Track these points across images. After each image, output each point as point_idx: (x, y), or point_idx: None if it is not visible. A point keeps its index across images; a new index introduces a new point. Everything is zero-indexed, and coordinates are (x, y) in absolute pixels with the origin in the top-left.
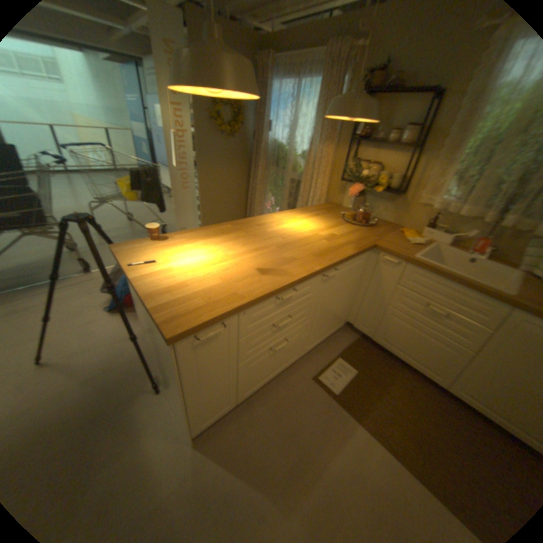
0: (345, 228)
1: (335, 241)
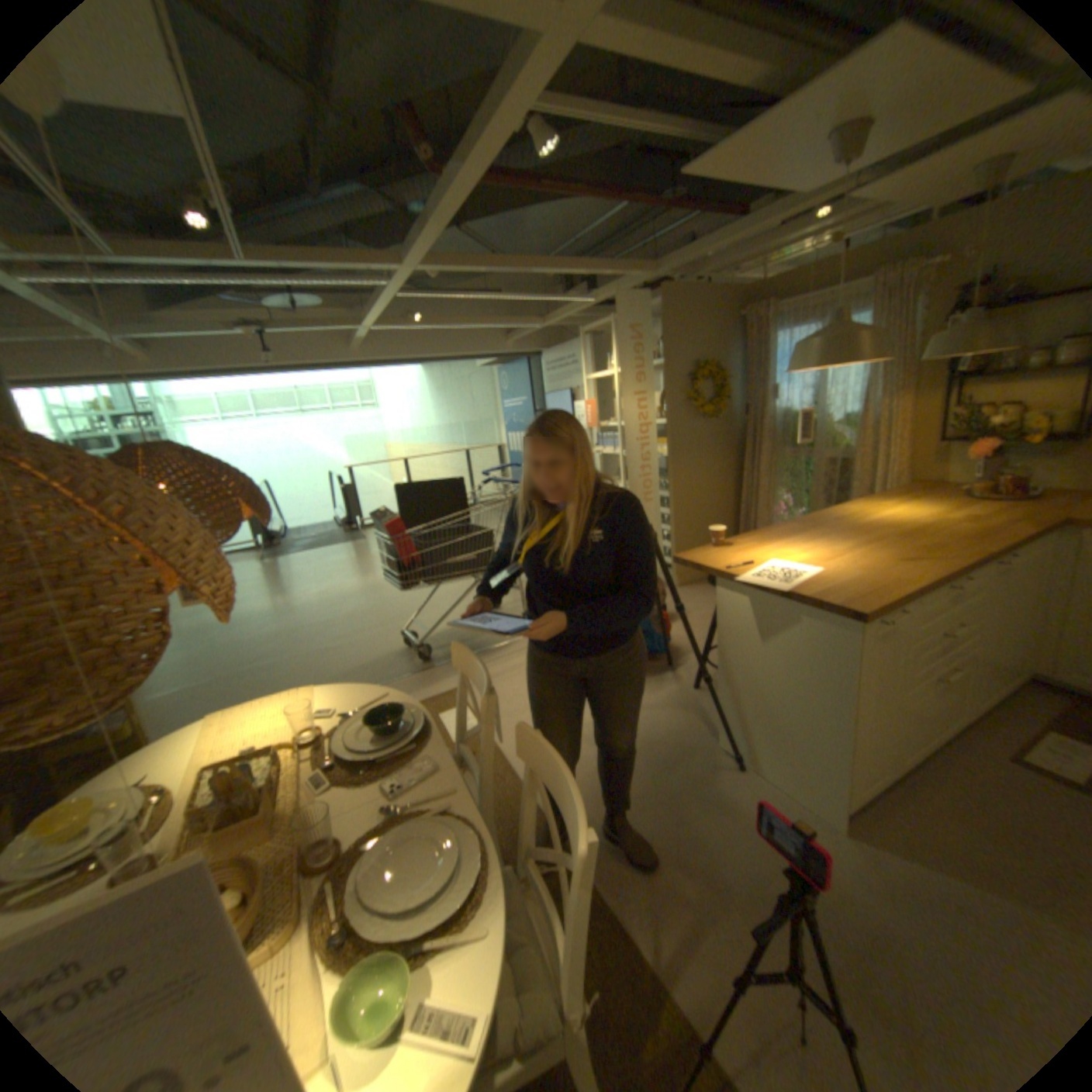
0: (987, 505)
1: (988, 522)
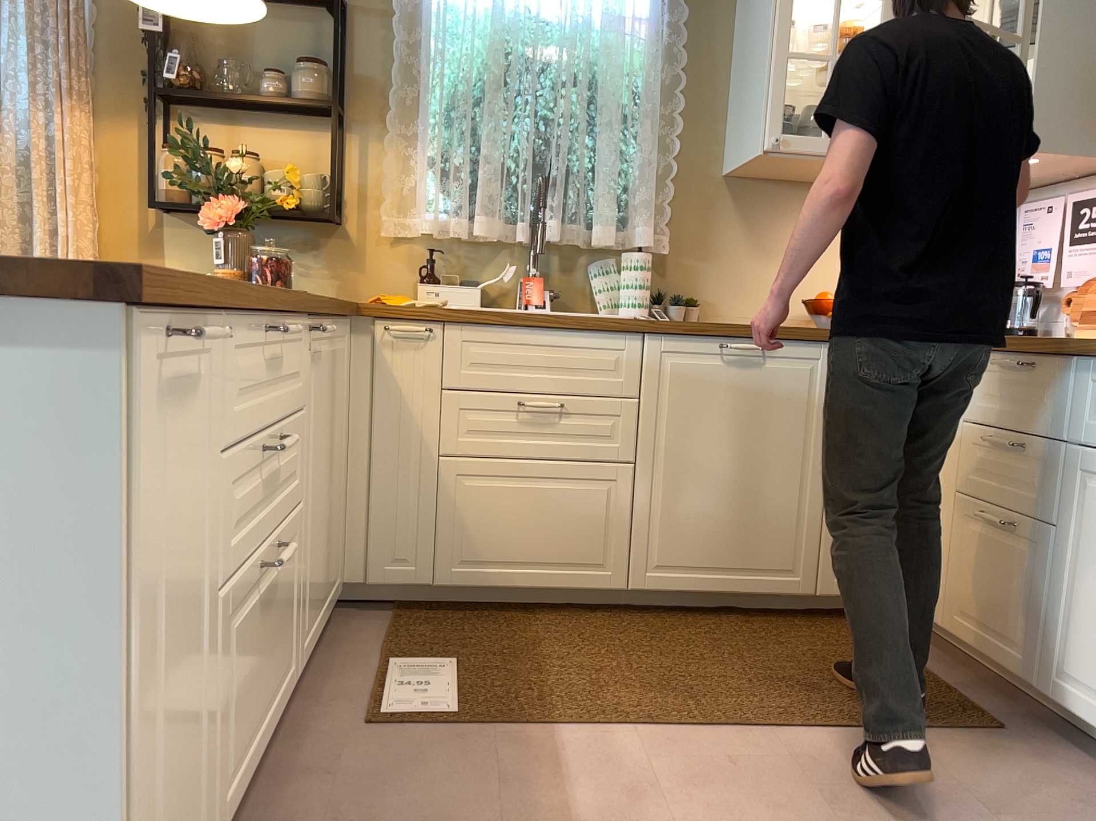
0: None
1: None
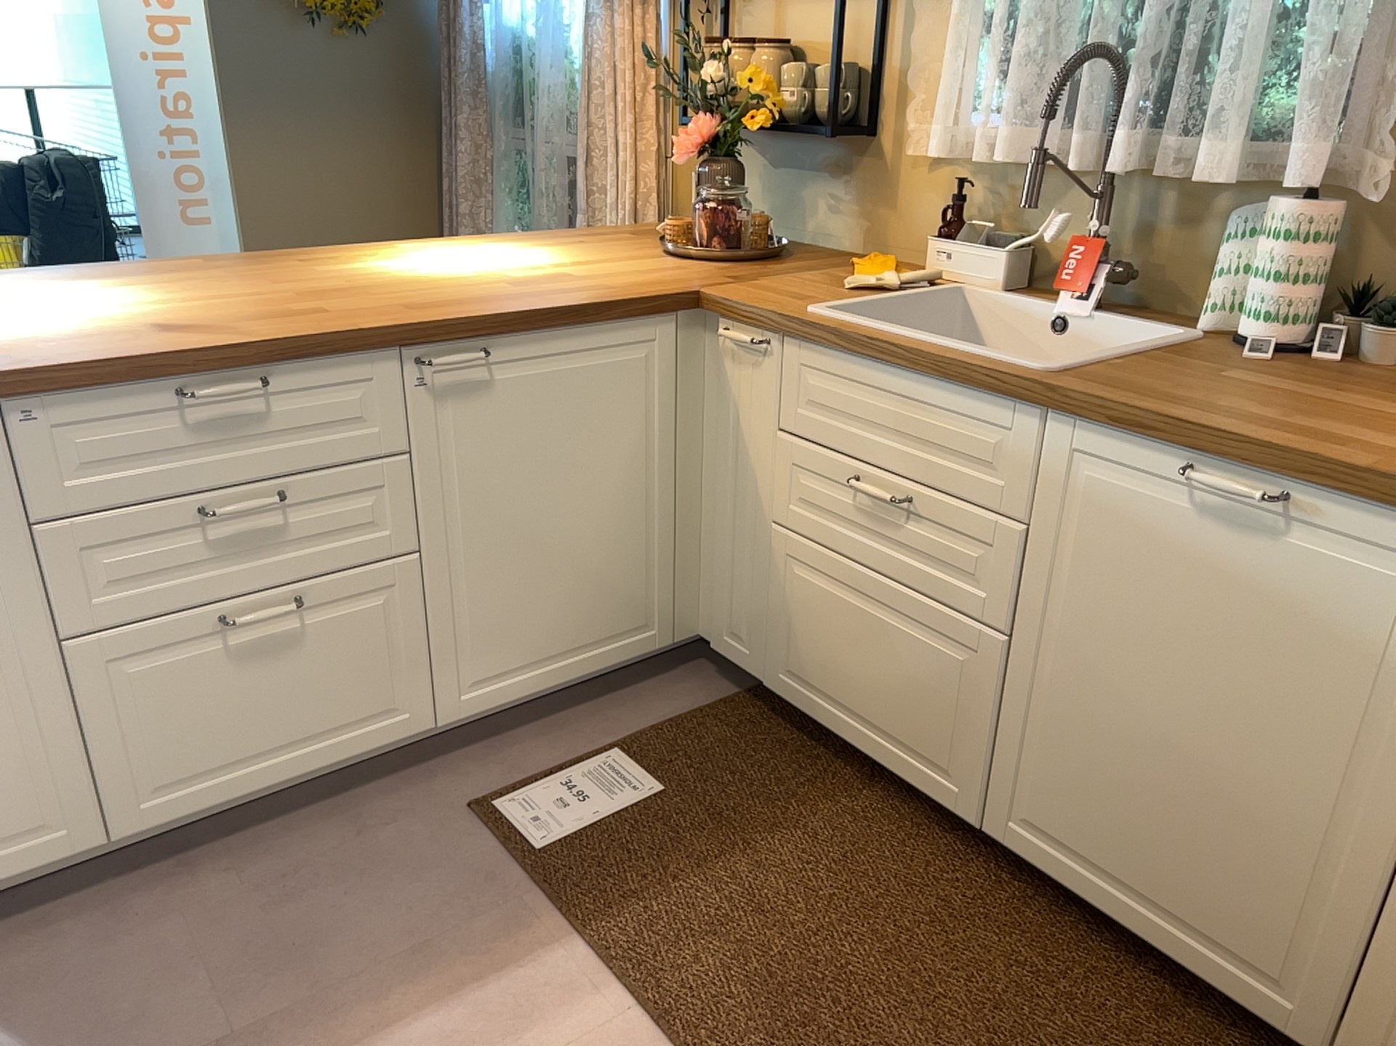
0: (639, 264)
1: (543, 286)
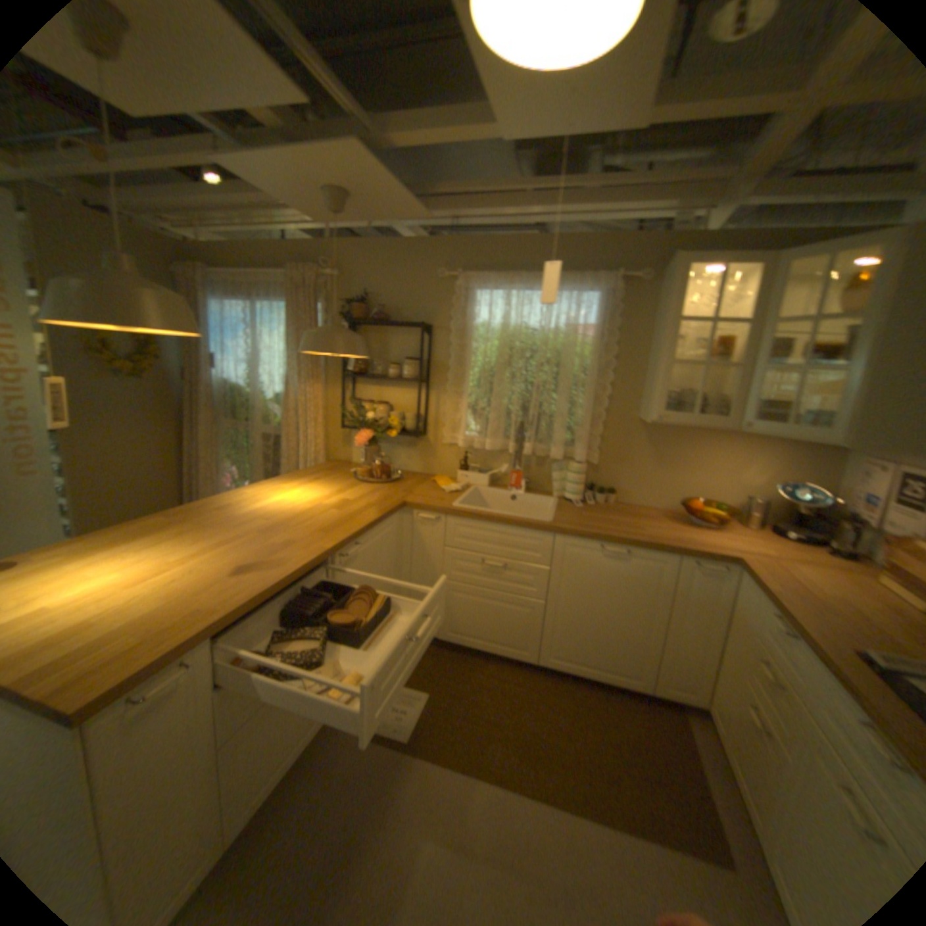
0: (360, 489)
1: (349, 508)
